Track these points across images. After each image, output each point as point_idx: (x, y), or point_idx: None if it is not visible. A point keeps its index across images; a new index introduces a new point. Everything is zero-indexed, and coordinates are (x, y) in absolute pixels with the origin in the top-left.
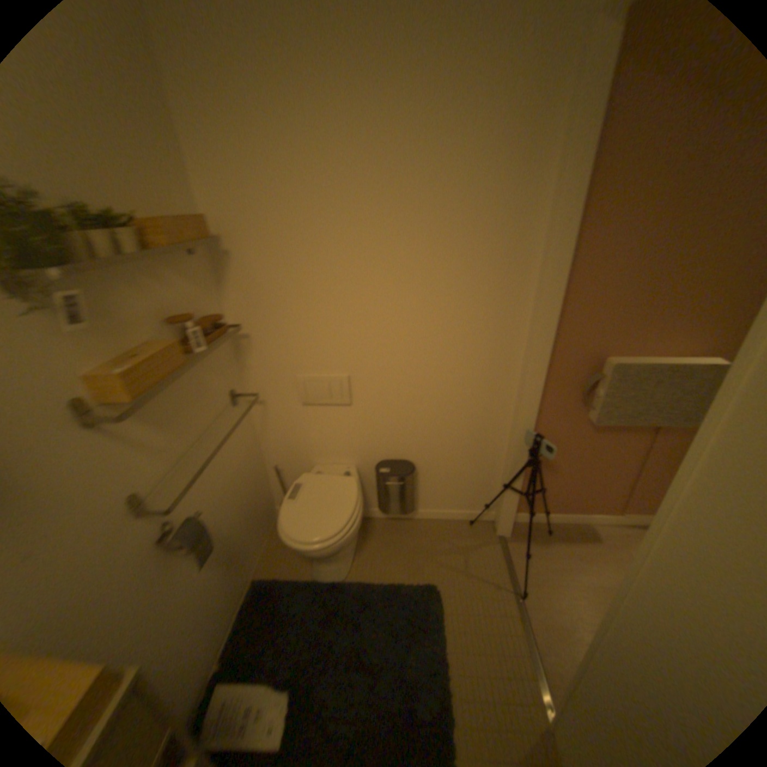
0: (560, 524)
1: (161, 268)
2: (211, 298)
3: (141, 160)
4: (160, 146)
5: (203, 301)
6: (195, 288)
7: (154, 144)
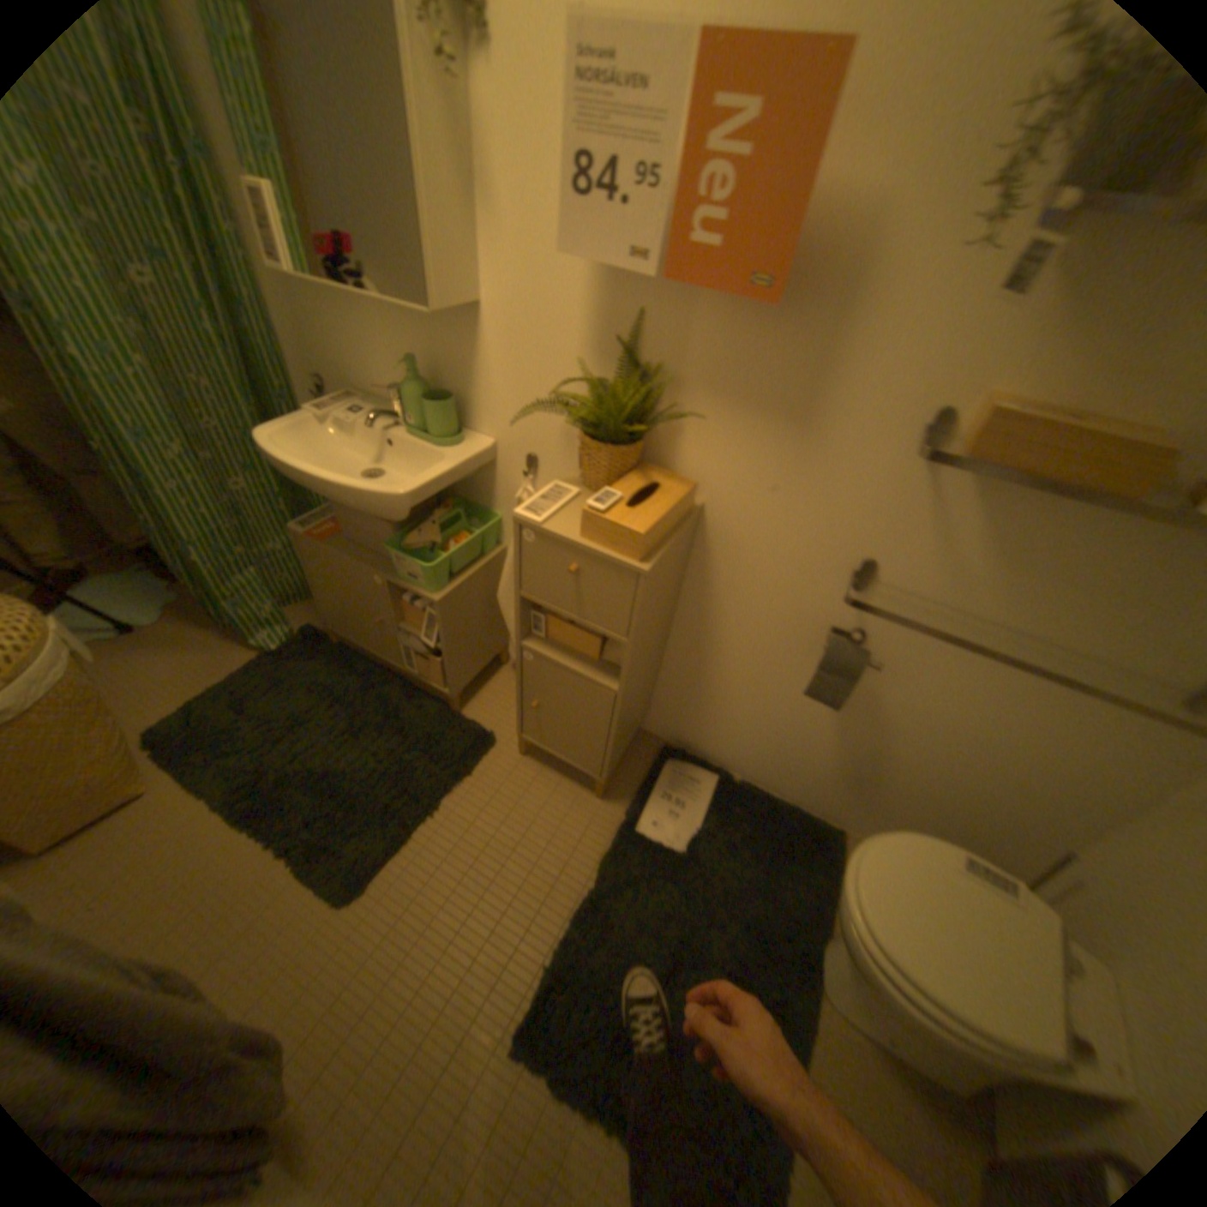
0: None
1: None
2: None
3: None
4: None
5: None
6: None
7: None
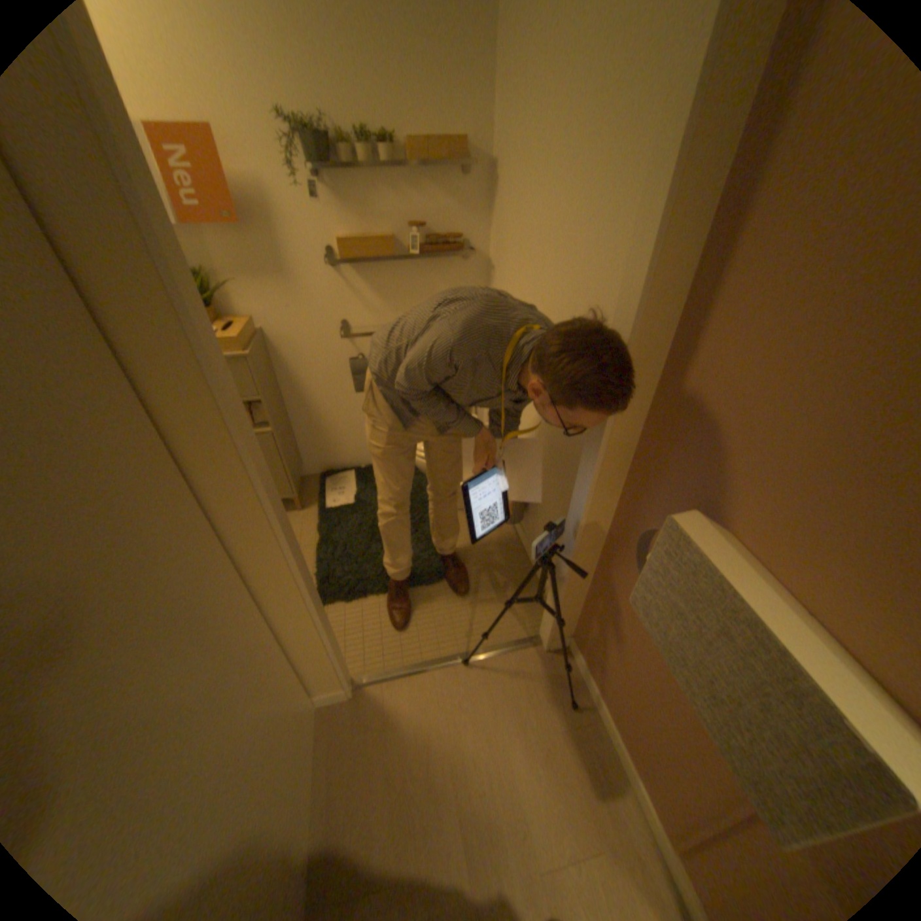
0: (606, 728)
1: (422, 182)
2: (473, 221)
3: (434, 87)
4: (461, 70)
5: (461, 221)
6: (455, 207)
7: (455, 70)
